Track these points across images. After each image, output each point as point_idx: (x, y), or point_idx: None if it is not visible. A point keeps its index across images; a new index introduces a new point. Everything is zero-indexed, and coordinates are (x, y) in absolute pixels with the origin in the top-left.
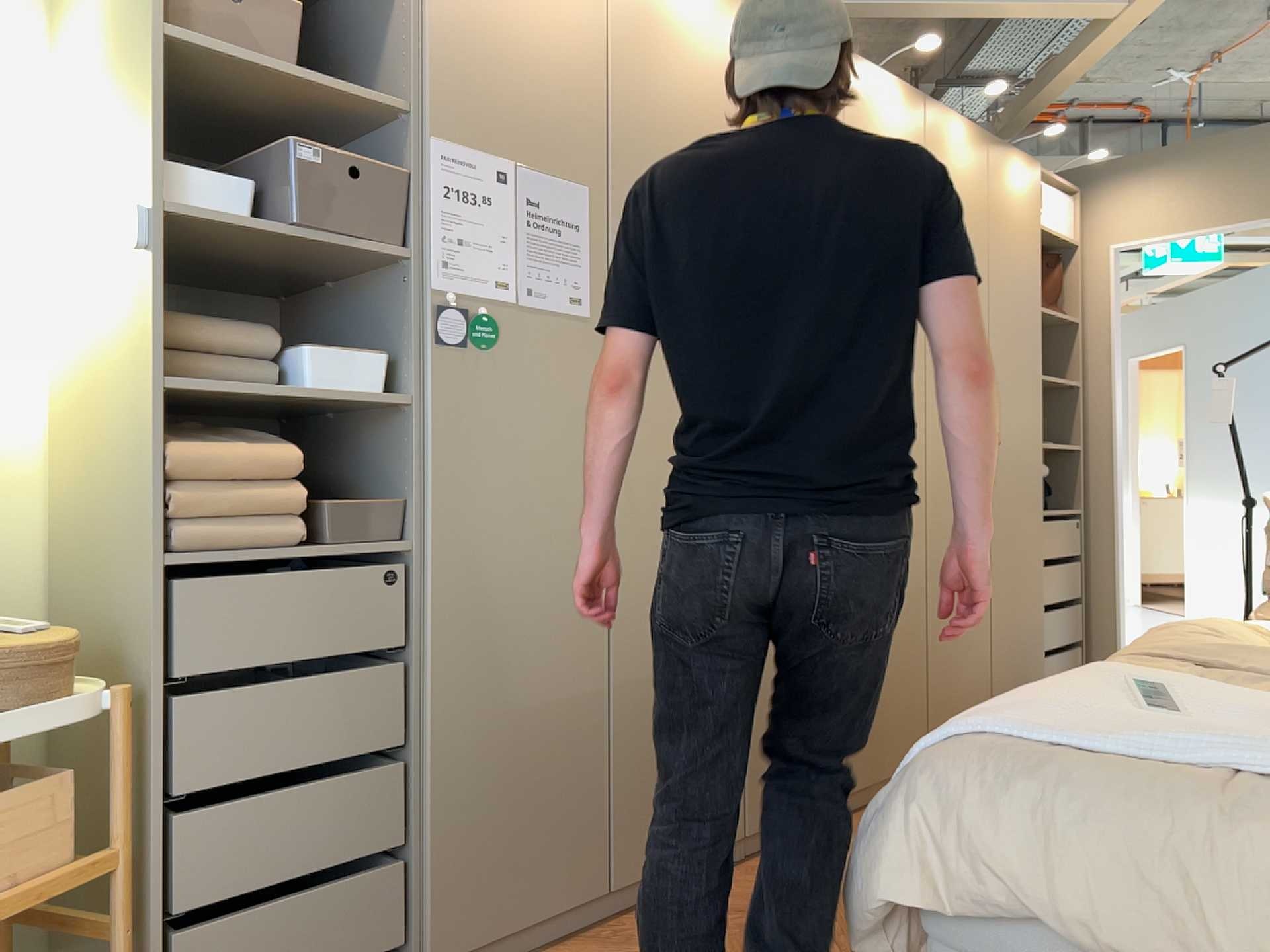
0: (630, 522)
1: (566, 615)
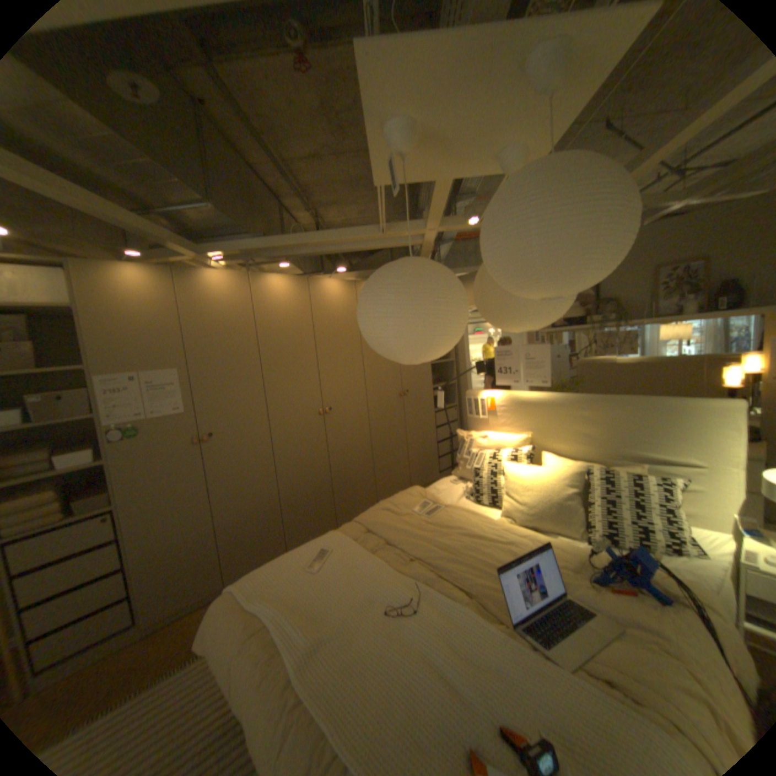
0: (215, 474)
1: (189, 511)
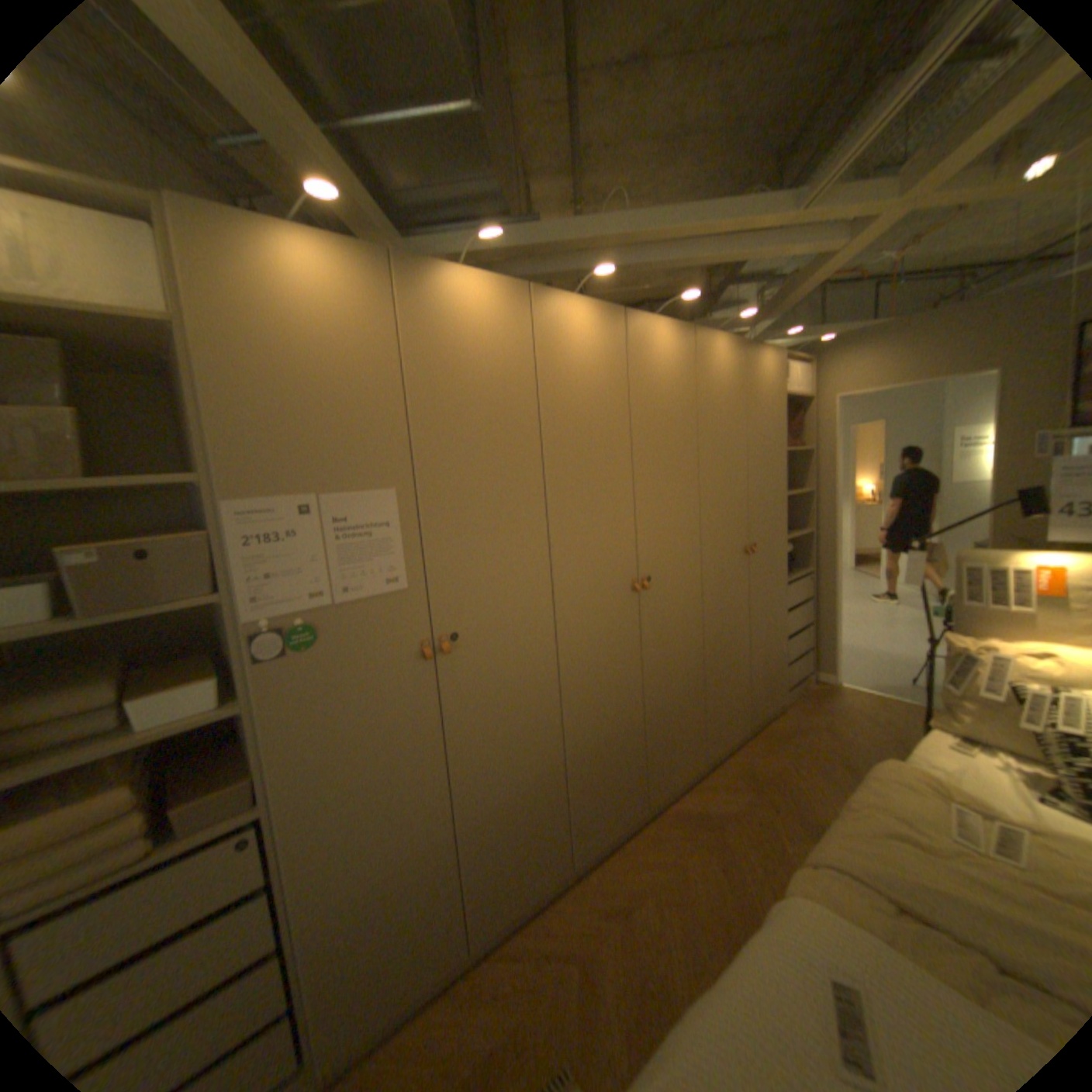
0: (461, 718)
1: (412, 802)
